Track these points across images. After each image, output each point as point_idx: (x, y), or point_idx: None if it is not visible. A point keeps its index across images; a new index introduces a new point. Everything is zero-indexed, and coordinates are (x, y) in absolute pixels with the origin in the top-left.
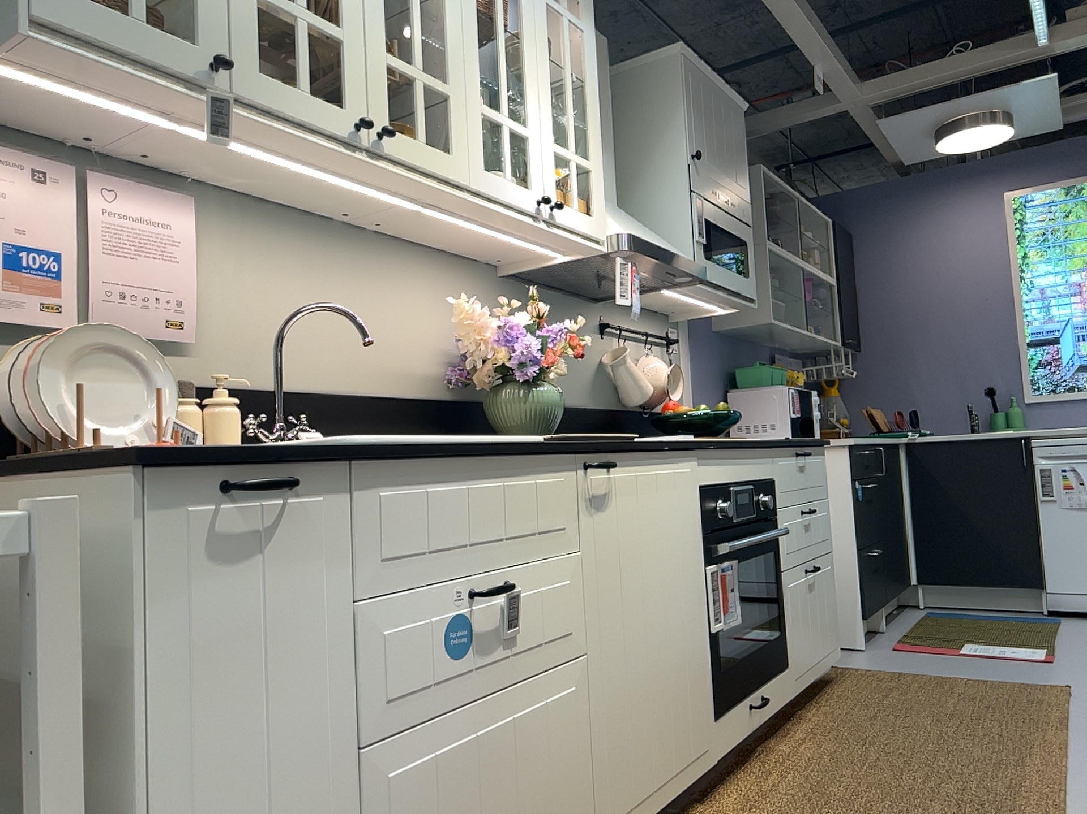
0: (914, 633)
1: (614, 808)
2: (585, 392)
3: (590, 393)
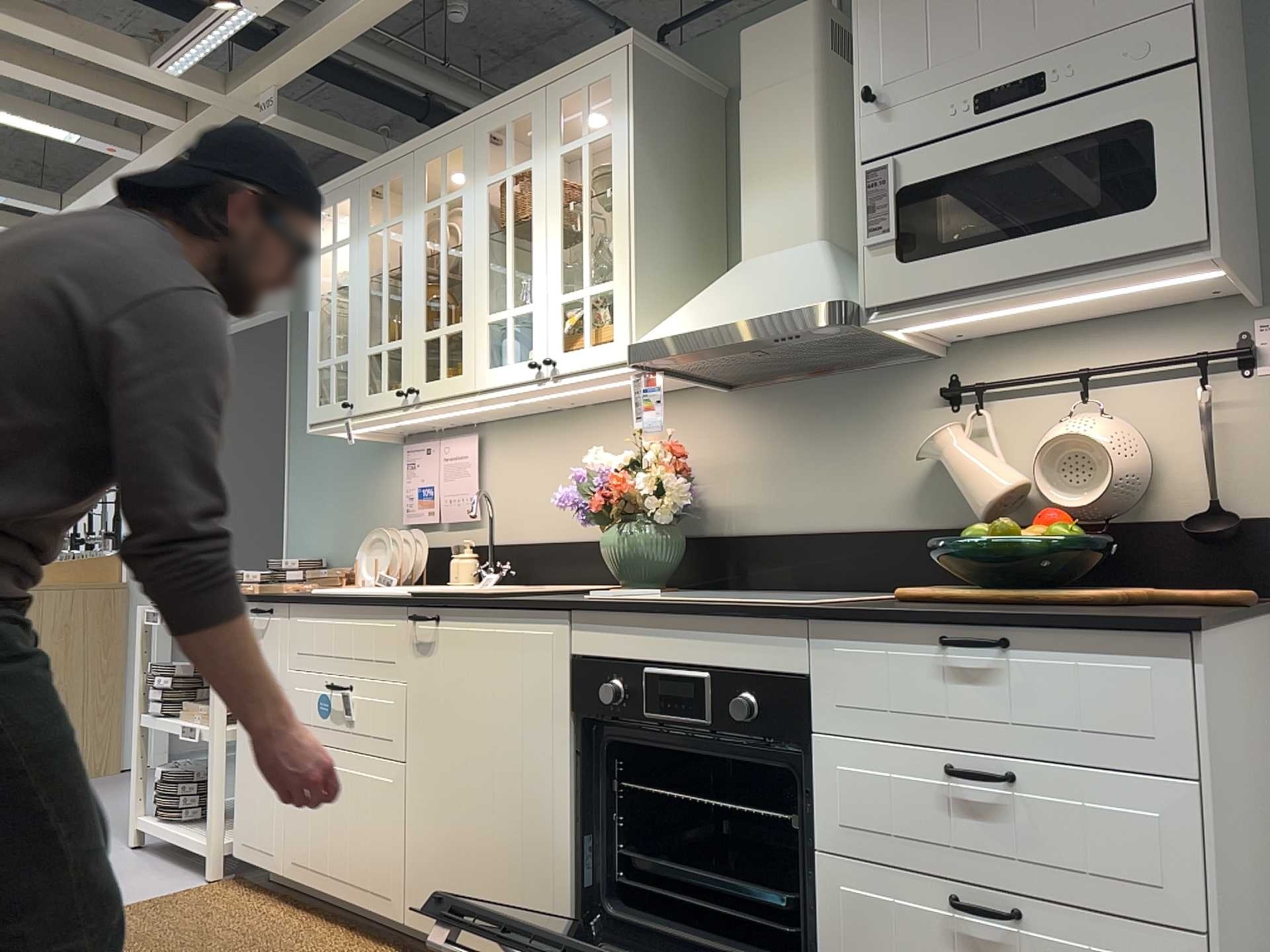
0: None
1: (419, 900)
2: (890, 507)
3: (904, 507)
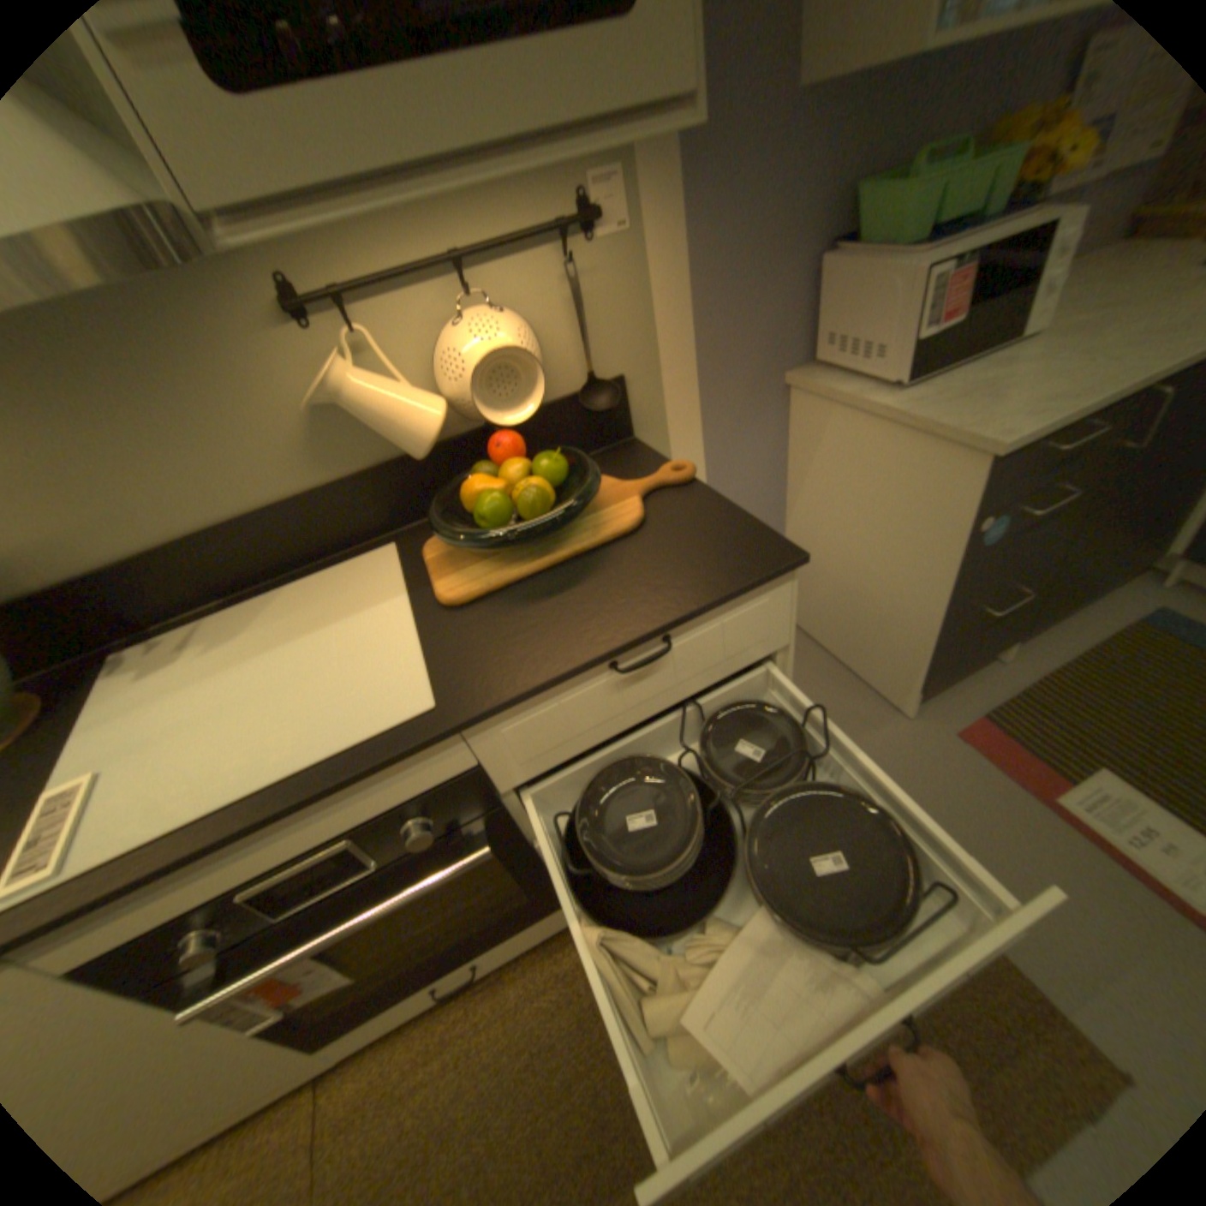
0: (1047, 691)
1: None
2: (282, 470)
3: (300, 463)
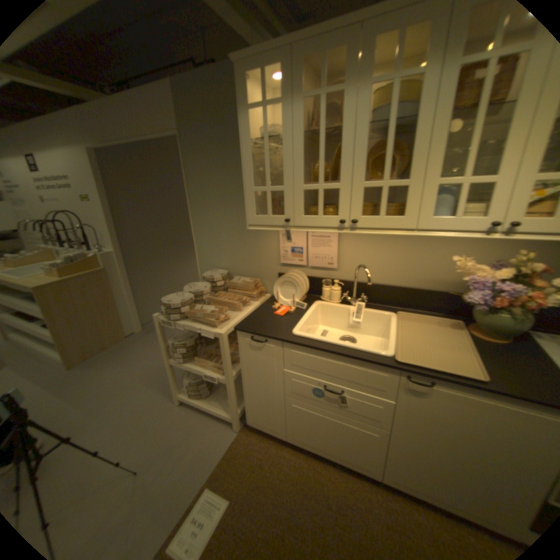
0: None
1: (399, 481)
2: None
3: None
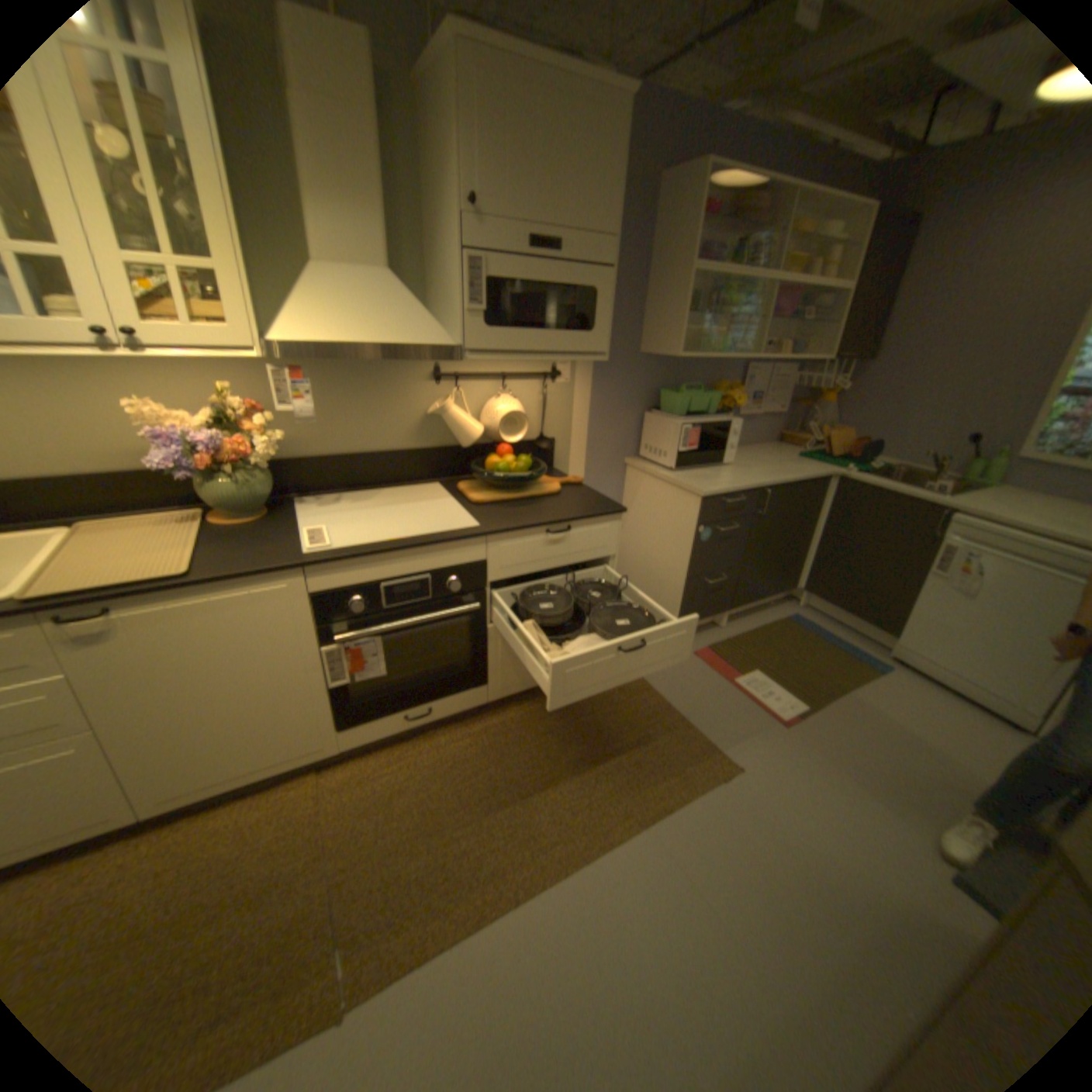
0: (739, 640)
1: (161, 795)
2: (403, 437)
3: (411, 436)
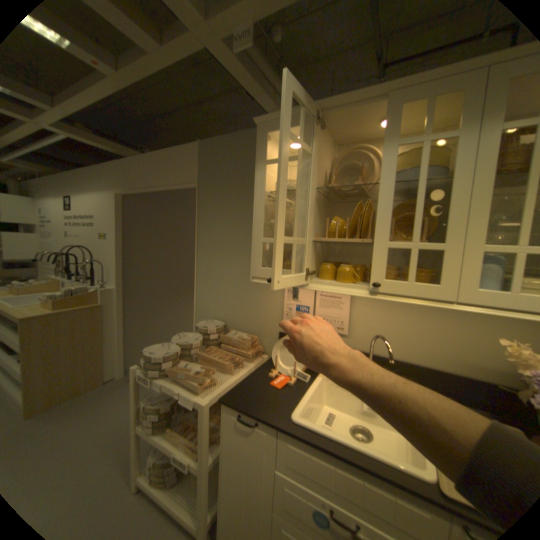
0: None
1: None
2: None
3: None
